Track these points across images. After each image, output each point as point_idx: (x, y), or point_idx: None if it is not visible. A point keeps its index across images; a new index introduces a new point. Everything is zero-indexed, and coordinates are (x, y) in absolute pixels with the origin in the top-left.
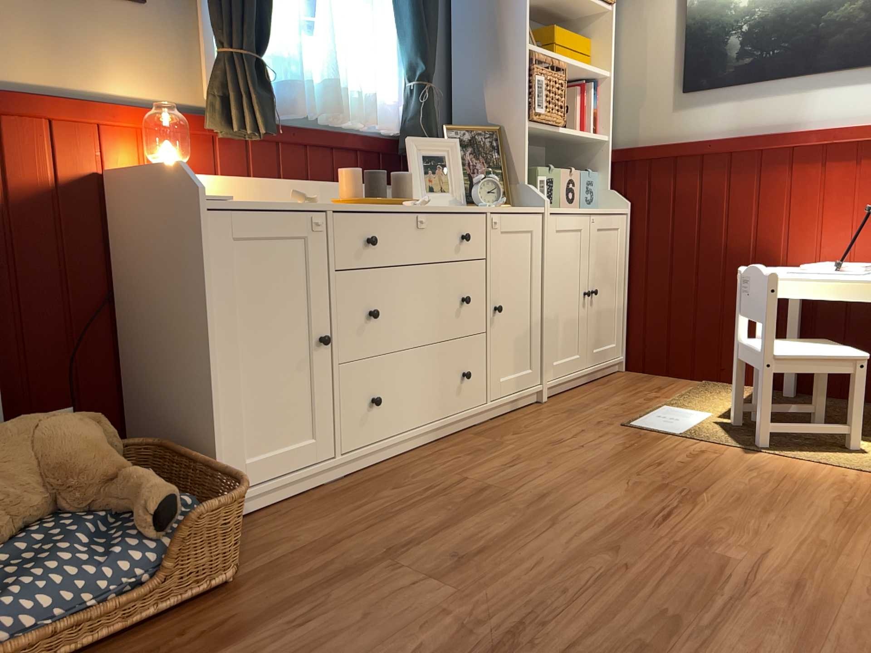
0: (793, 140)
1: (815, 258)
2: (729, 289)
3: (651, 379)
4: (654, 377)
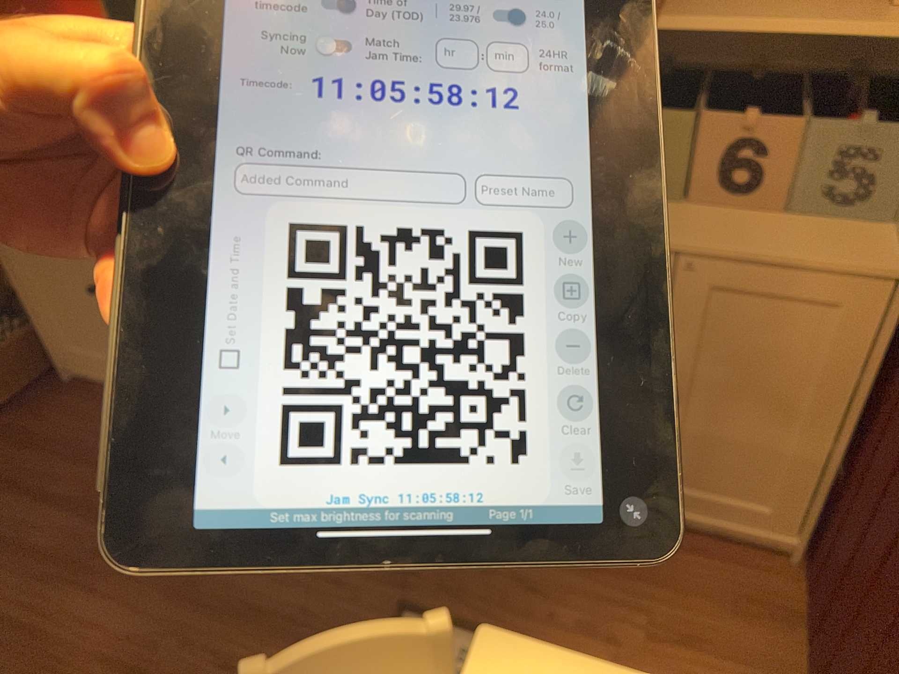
0: None
1: None
2: None
3: (759, 622)
4: (786, 628)
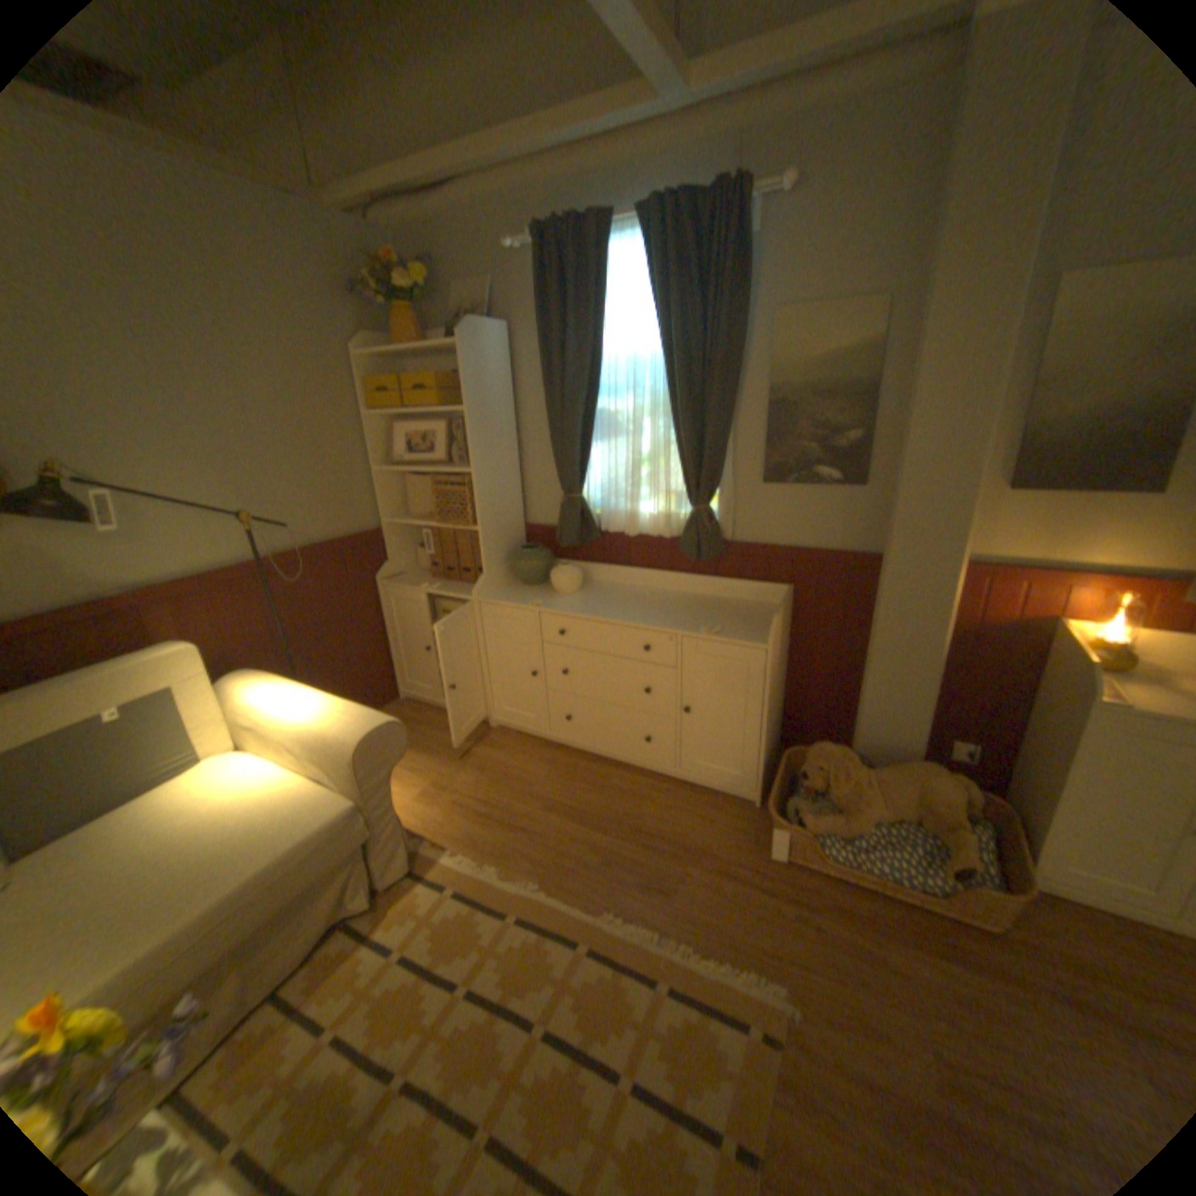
0: None
1: None
2: None
3: None
4: None
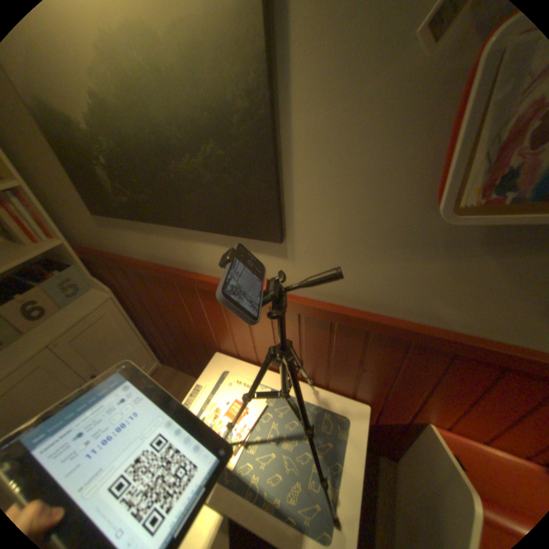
0: (194, 284)
1: (239, 354)
2: (196, 351)
3: (172, 385)
4: (176, 378)
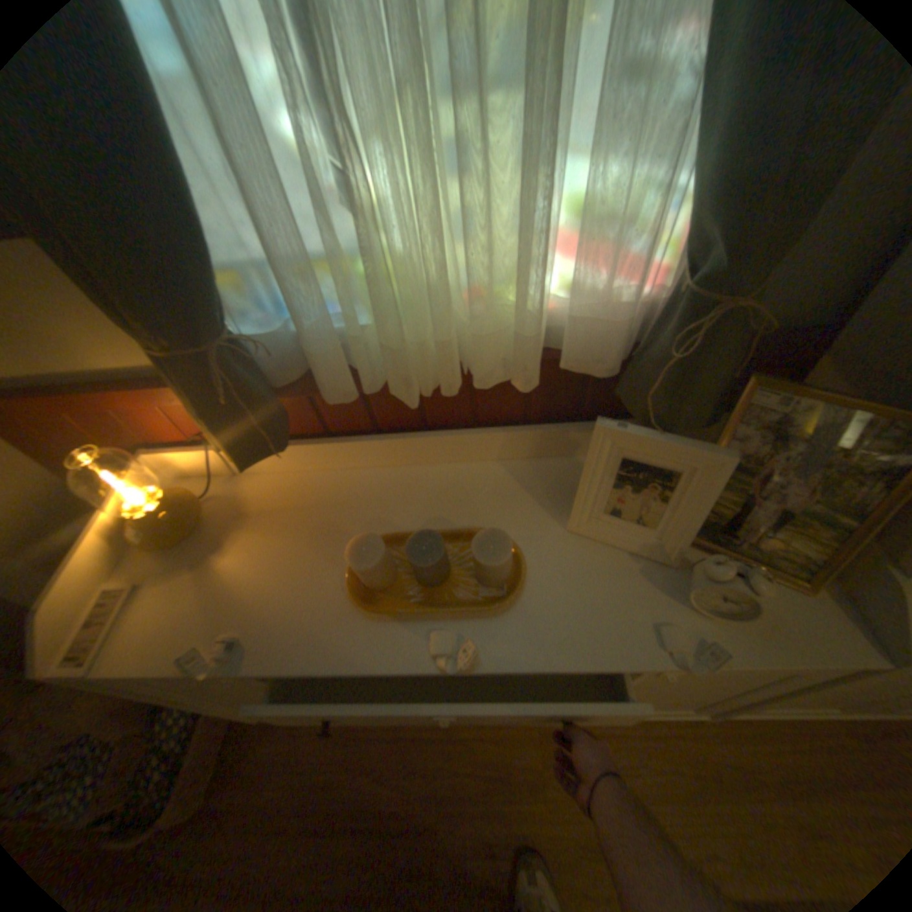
0: None
1: None
2: None
3: None
4: None
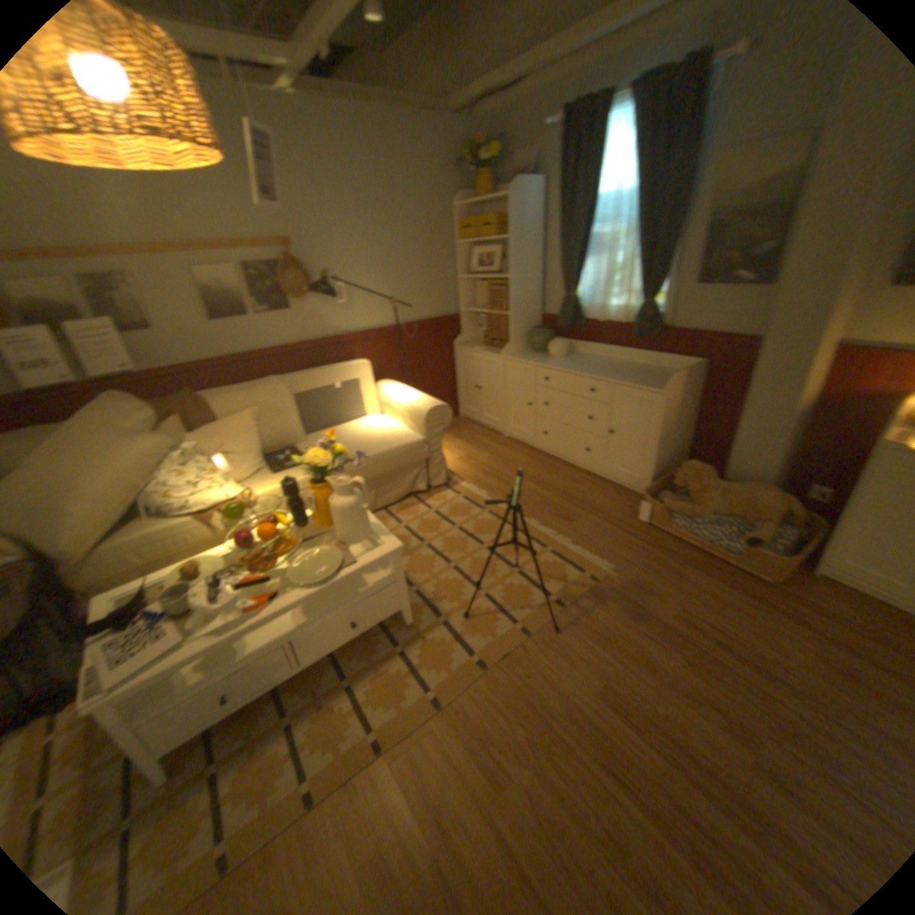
0: None
1: None
2: None
3: None
4: None
